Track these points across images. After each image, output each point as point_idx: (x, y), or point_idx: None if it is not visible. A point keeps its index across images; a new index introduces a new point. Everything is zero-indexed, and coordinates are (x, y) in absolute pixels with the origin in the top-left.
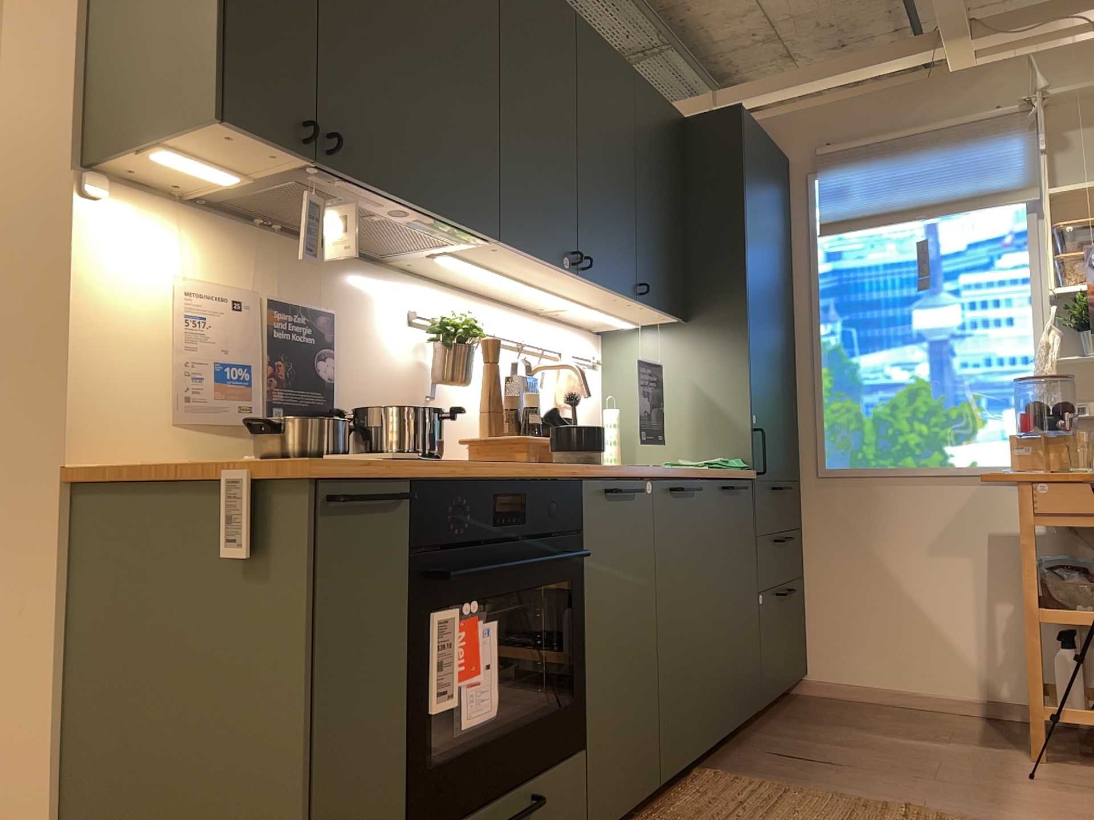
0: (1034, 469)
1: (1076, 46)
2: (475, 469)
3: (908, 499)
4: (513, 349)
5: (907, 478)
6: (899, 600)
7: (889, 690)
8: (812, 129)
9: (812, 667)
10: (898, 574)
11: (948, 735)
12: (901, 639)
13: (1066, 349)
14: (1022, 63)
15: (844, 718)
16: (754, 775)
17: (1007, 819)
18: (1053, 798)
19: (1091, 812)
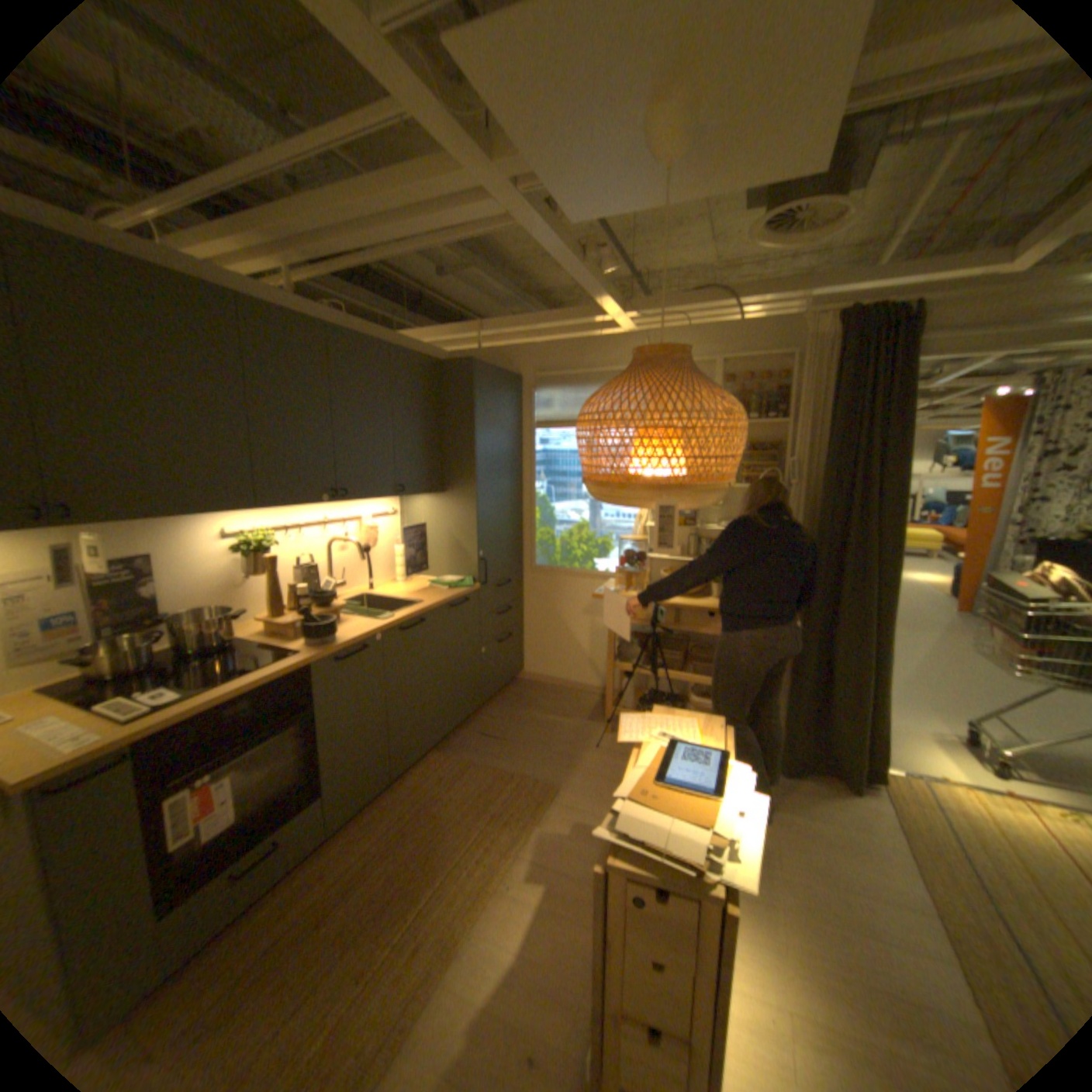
0: (624, 587)
1: (679, 329)
2: (201, 703)
3: (573, 586)
4: (322, 523)
5: (574, 575)
6: (566, 637)
7: (559, 680)
8: (535, 358)
9: (524, 667)
10: (566, 624)
11: (575, 713)
12: (566, 656)
13: (655, 514)
14: (649, 336)
15: (530, 701)
16: (458, 755)
17: (566, 784)
18: (597, 764)
19: (609, 775)
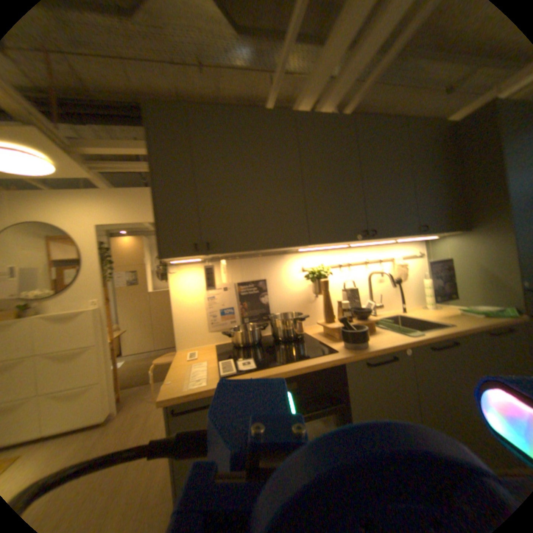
0: None
1: None
2: (265, 375)
3: None
4: (366, 262)
5: None
6: None
7: None
8: None
9: None
10: None
11: None
12: None
13: None
14: None
15: None
16: None
17: None
18: None
19: None
